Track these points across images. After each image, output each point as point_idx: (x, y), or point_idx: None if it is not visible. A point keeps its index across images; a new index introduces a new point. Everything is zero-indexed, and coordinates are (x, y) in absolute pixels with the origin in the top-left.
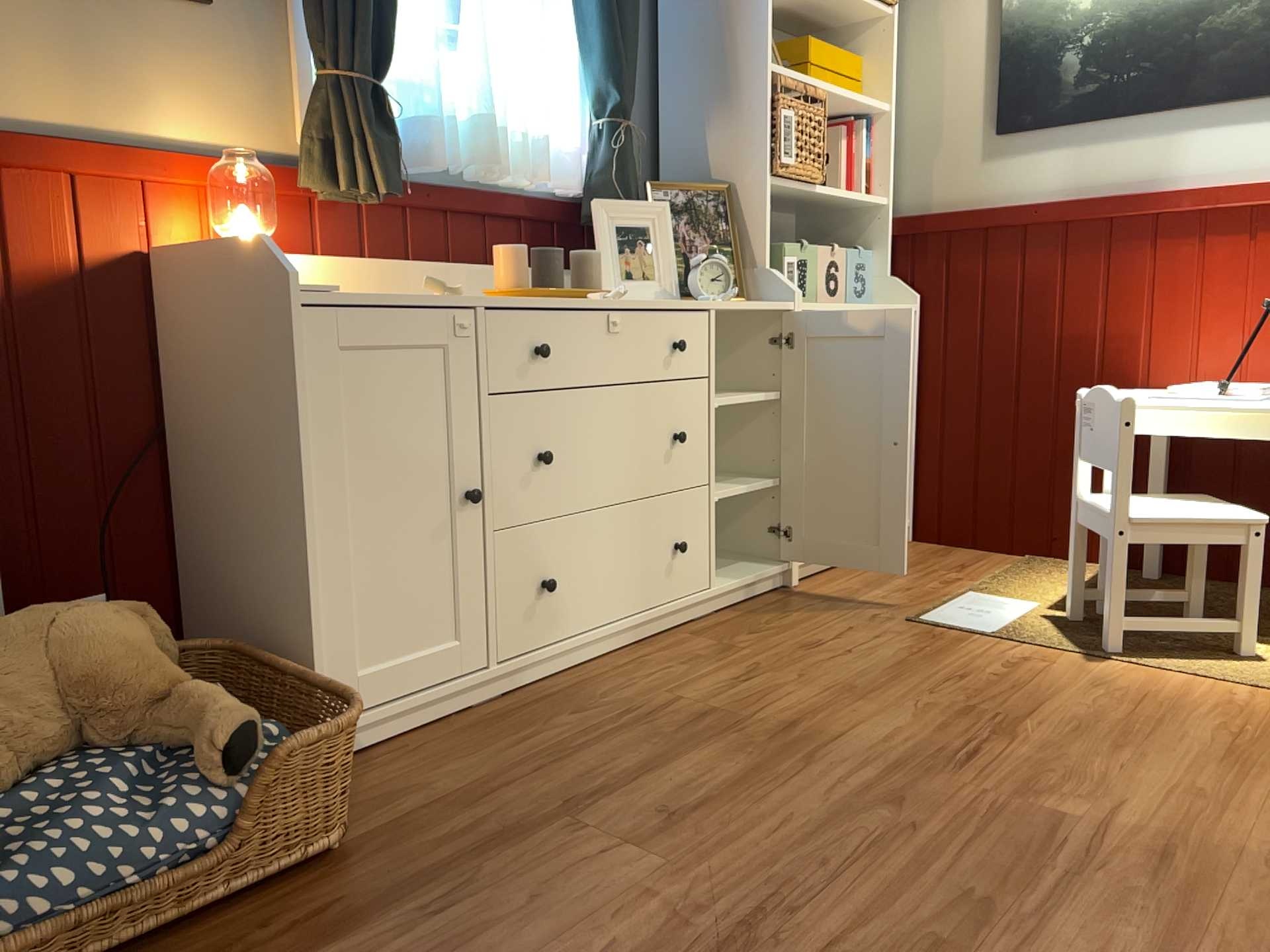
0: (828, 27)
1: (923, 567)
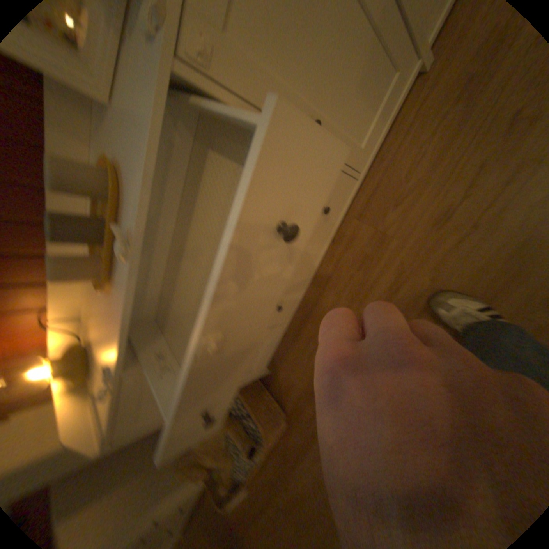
0: None
1: None
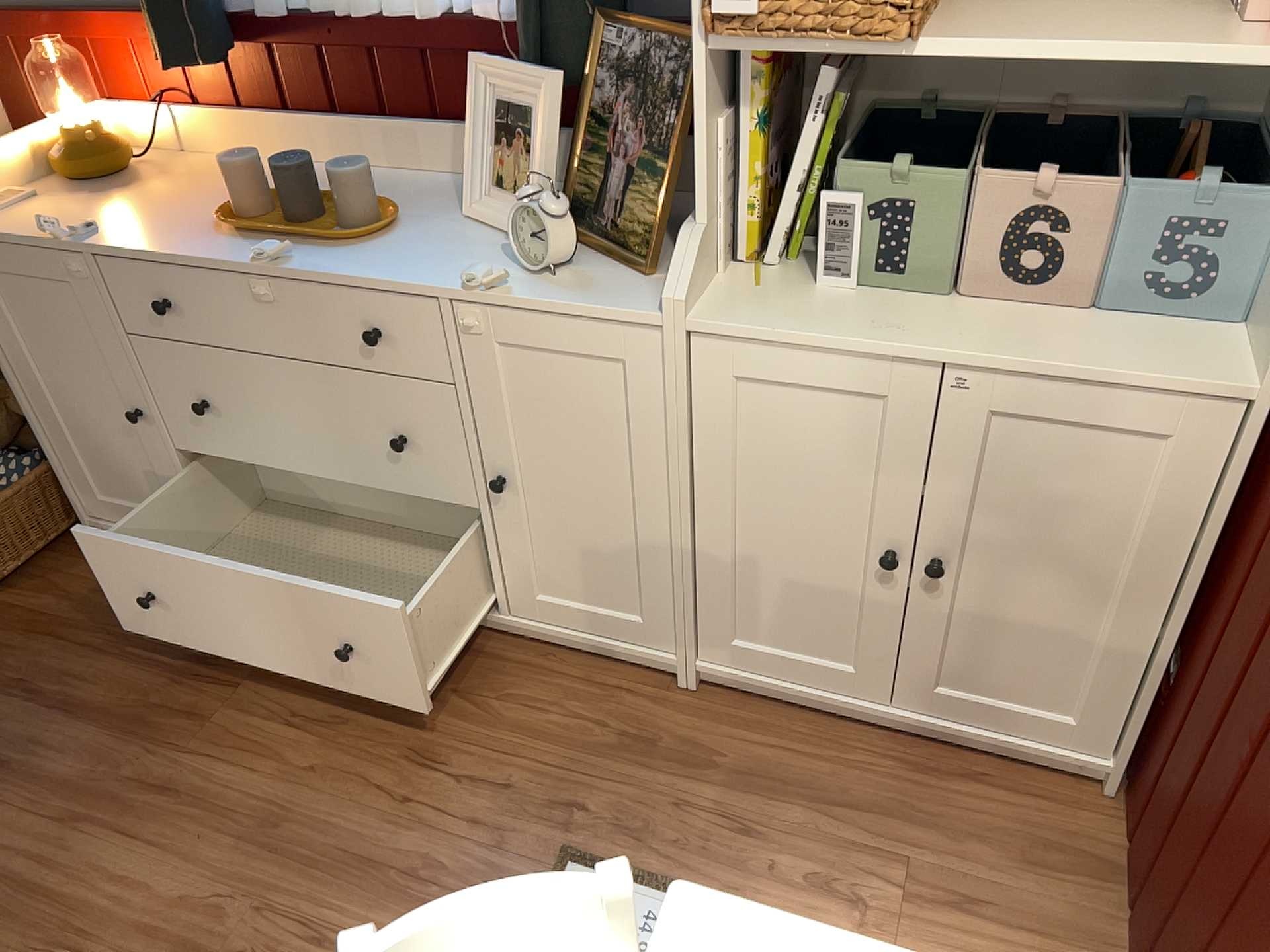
0: None
1: (911, 832)
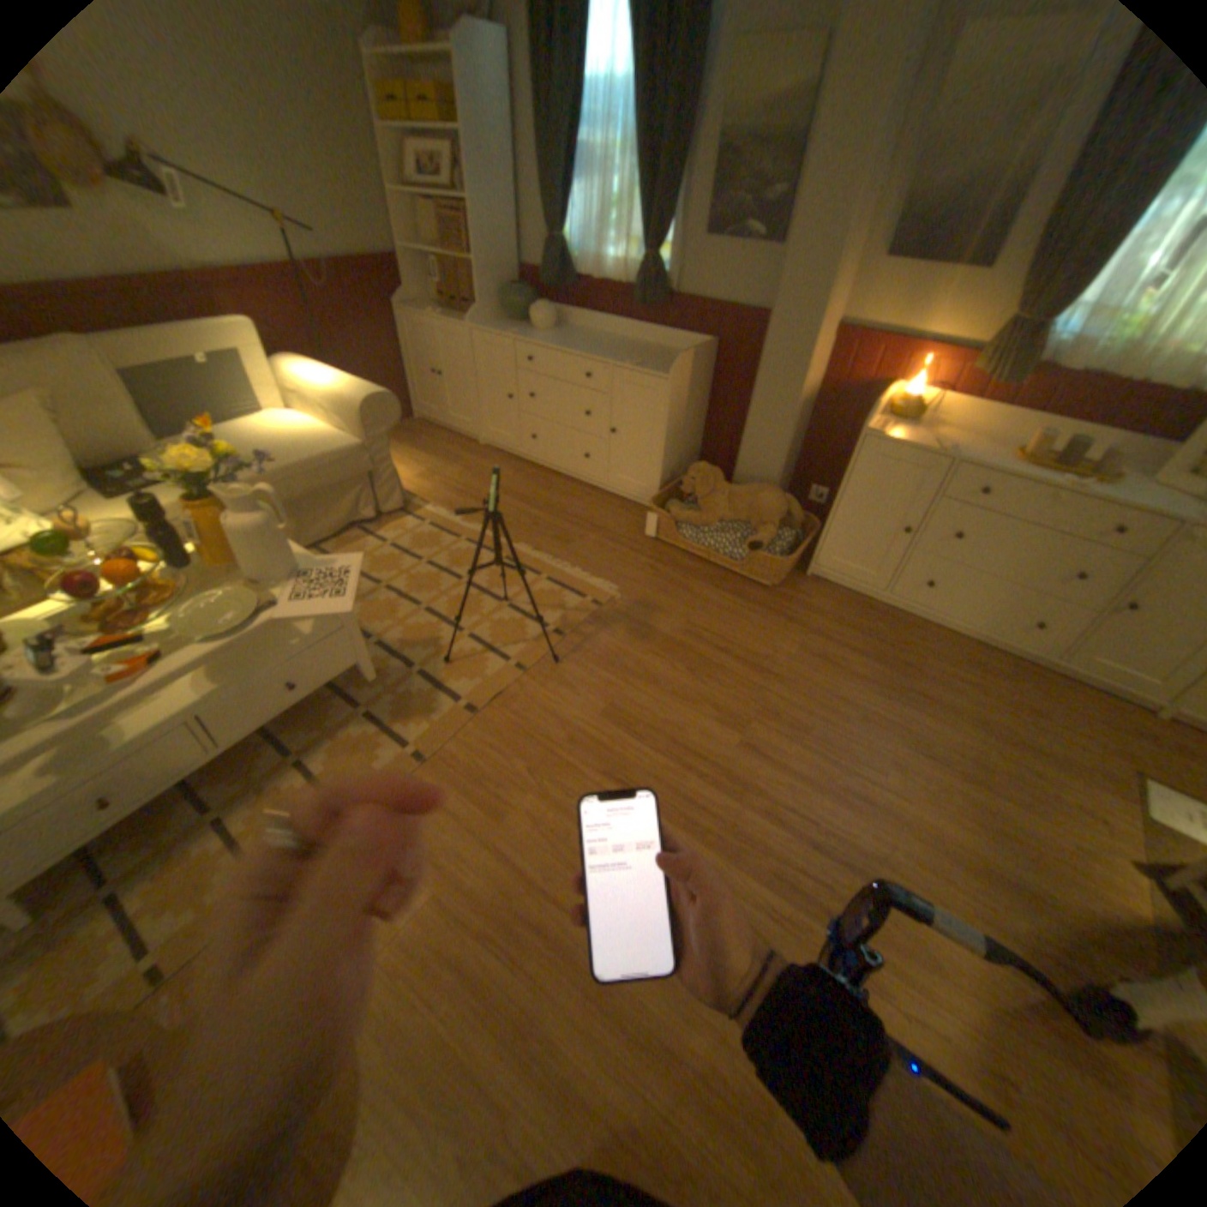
0: None
1: None
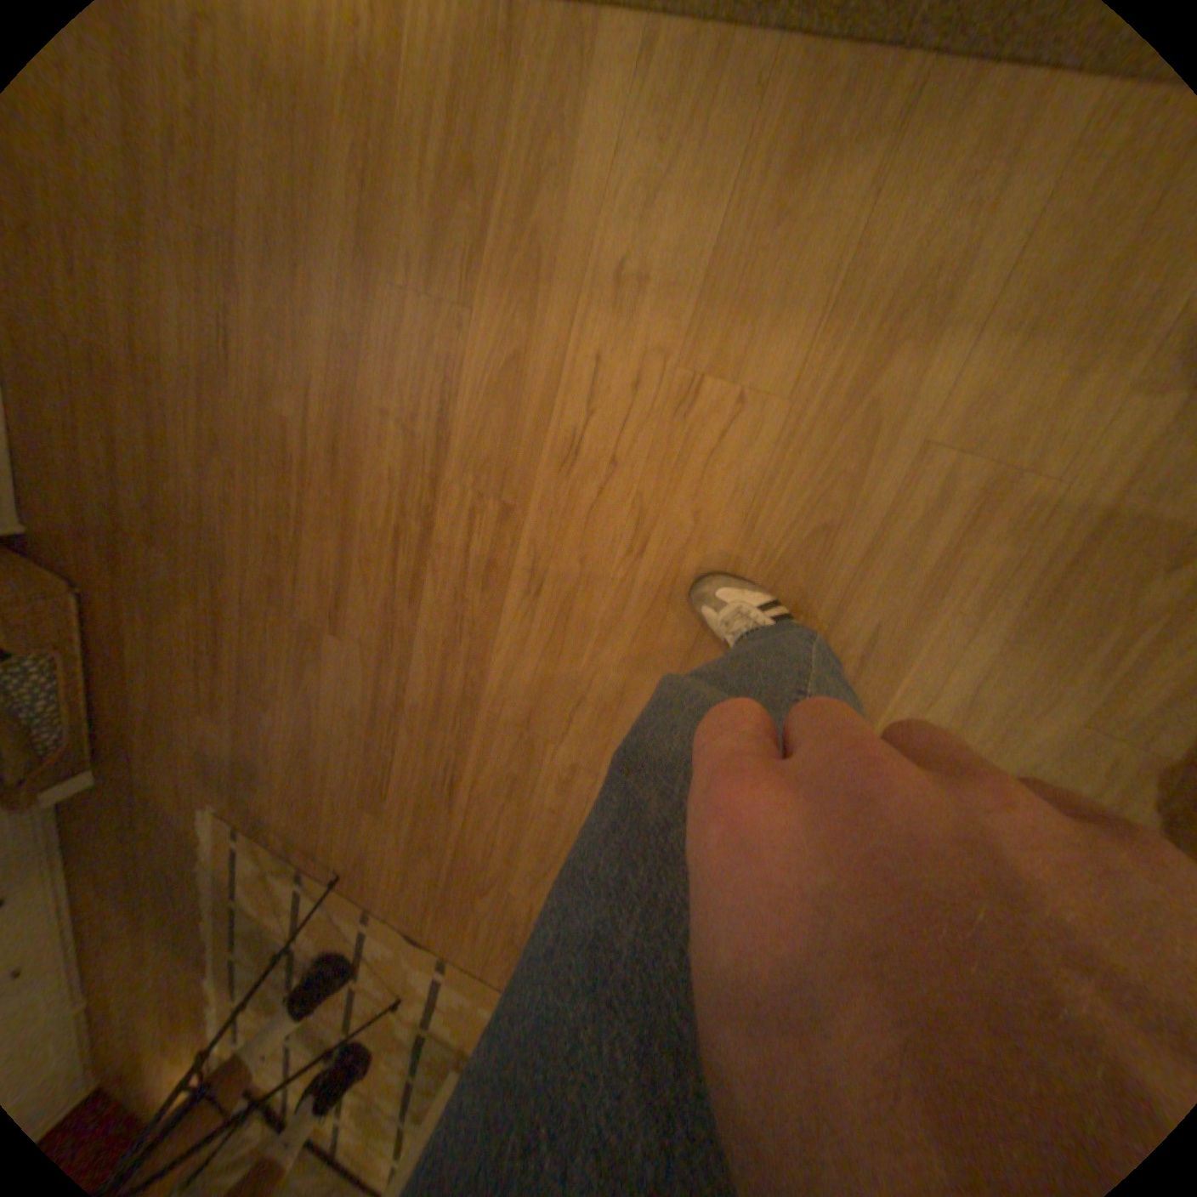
0: None
1: None
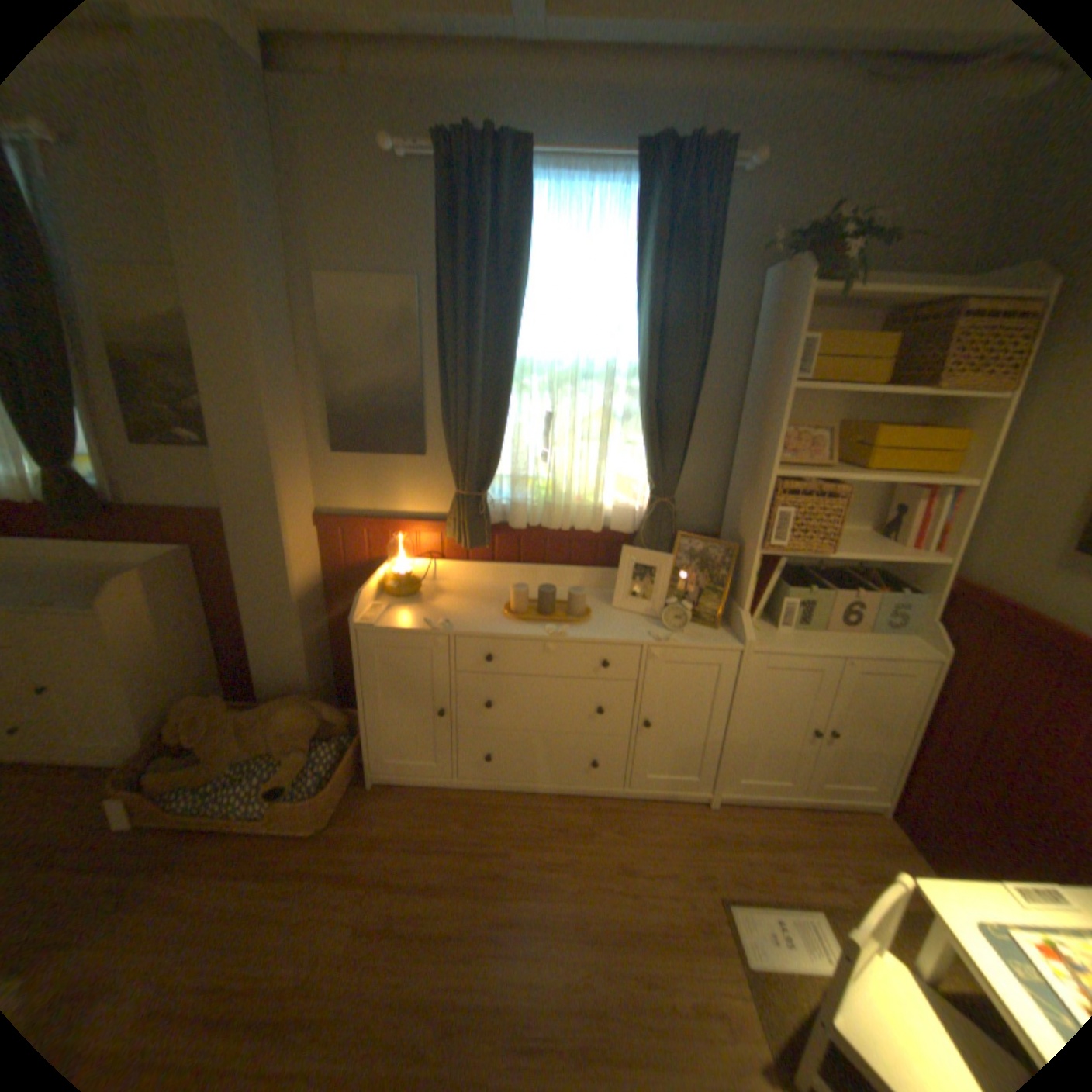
0: (950, 394)
1: (844, 857)
